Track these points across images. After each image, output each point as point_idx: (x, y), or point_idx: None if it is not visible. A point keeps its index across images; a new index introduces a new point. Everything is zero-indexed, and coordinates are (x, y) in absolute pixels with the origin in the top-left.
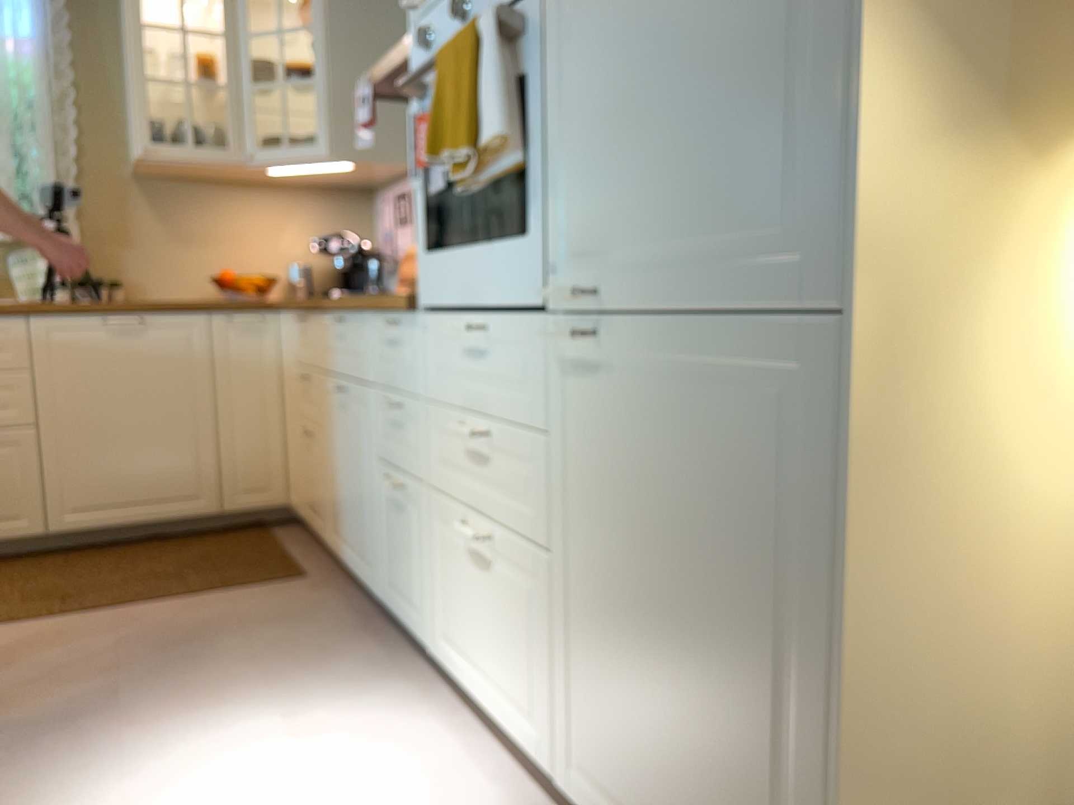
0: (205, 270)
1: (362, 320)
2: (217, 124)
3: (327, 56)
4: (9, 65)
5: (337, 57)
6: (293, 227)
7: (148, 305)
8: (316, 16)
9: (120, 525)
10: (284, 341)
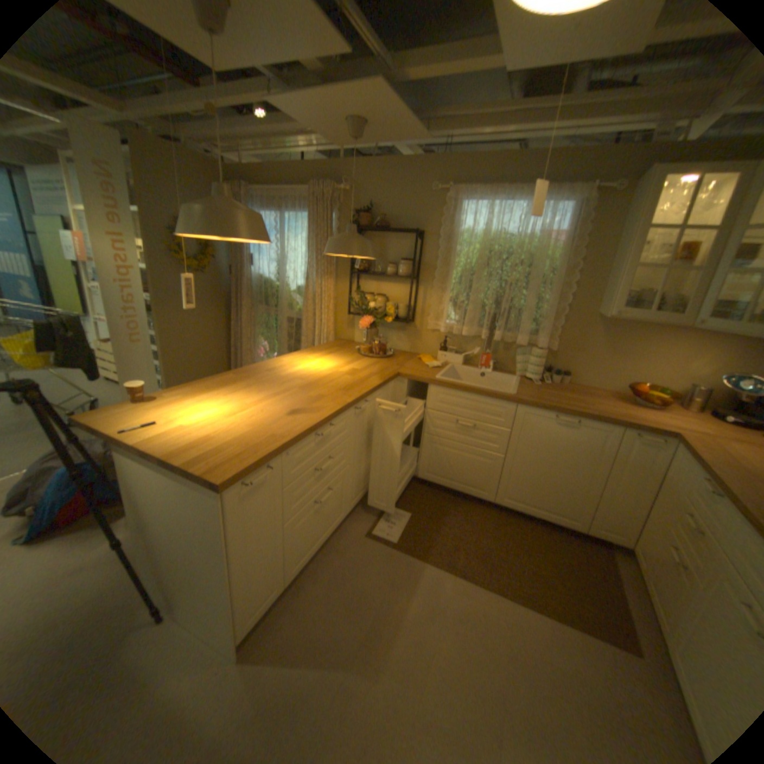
0: (627, 374)
1: None
2: (681, 294)
3: None
4: (551, 250)
5: None
6: (708, 357)
7: (588, 416)
8: None
9: (530, 515)
10: (681, 468)
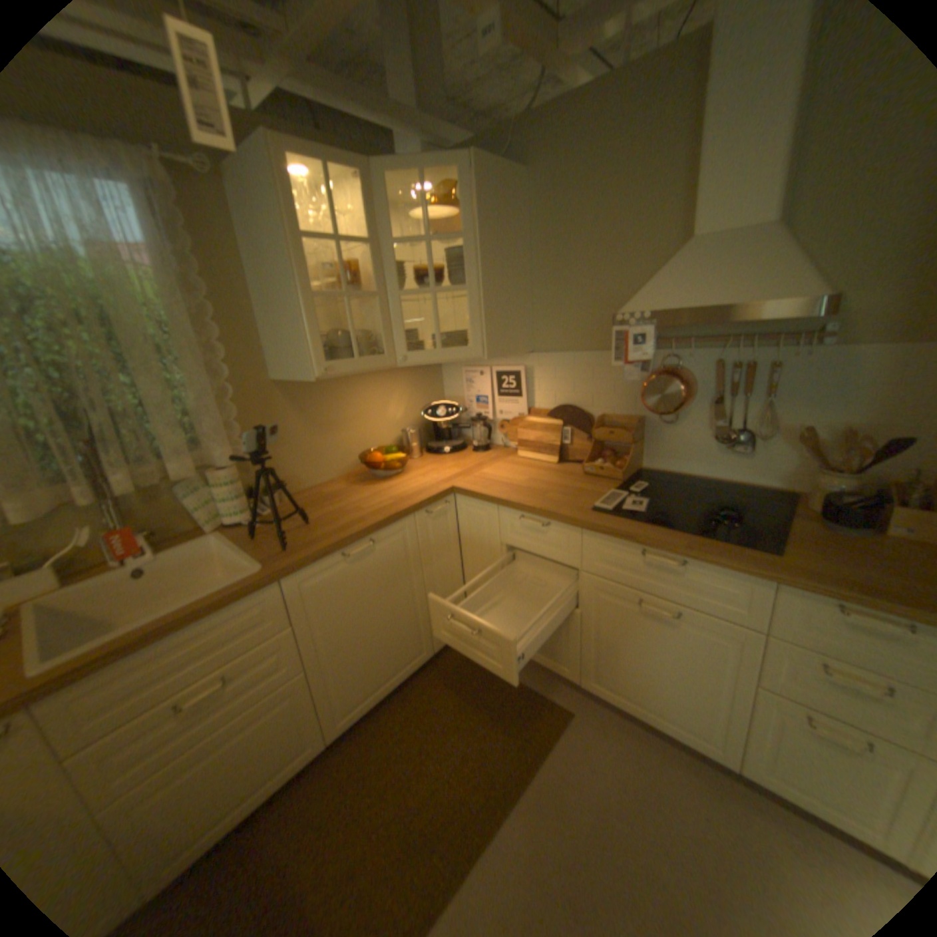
0: (343, 449)
1: (753, 581)
2: (367, 331)
3: (479, 265)
4: (133, 284)
5: (486, 265)
6: (395, 398)
7: (377, 527)
8: (467, 226)
9: (377, 703)
10: (475, 519)
